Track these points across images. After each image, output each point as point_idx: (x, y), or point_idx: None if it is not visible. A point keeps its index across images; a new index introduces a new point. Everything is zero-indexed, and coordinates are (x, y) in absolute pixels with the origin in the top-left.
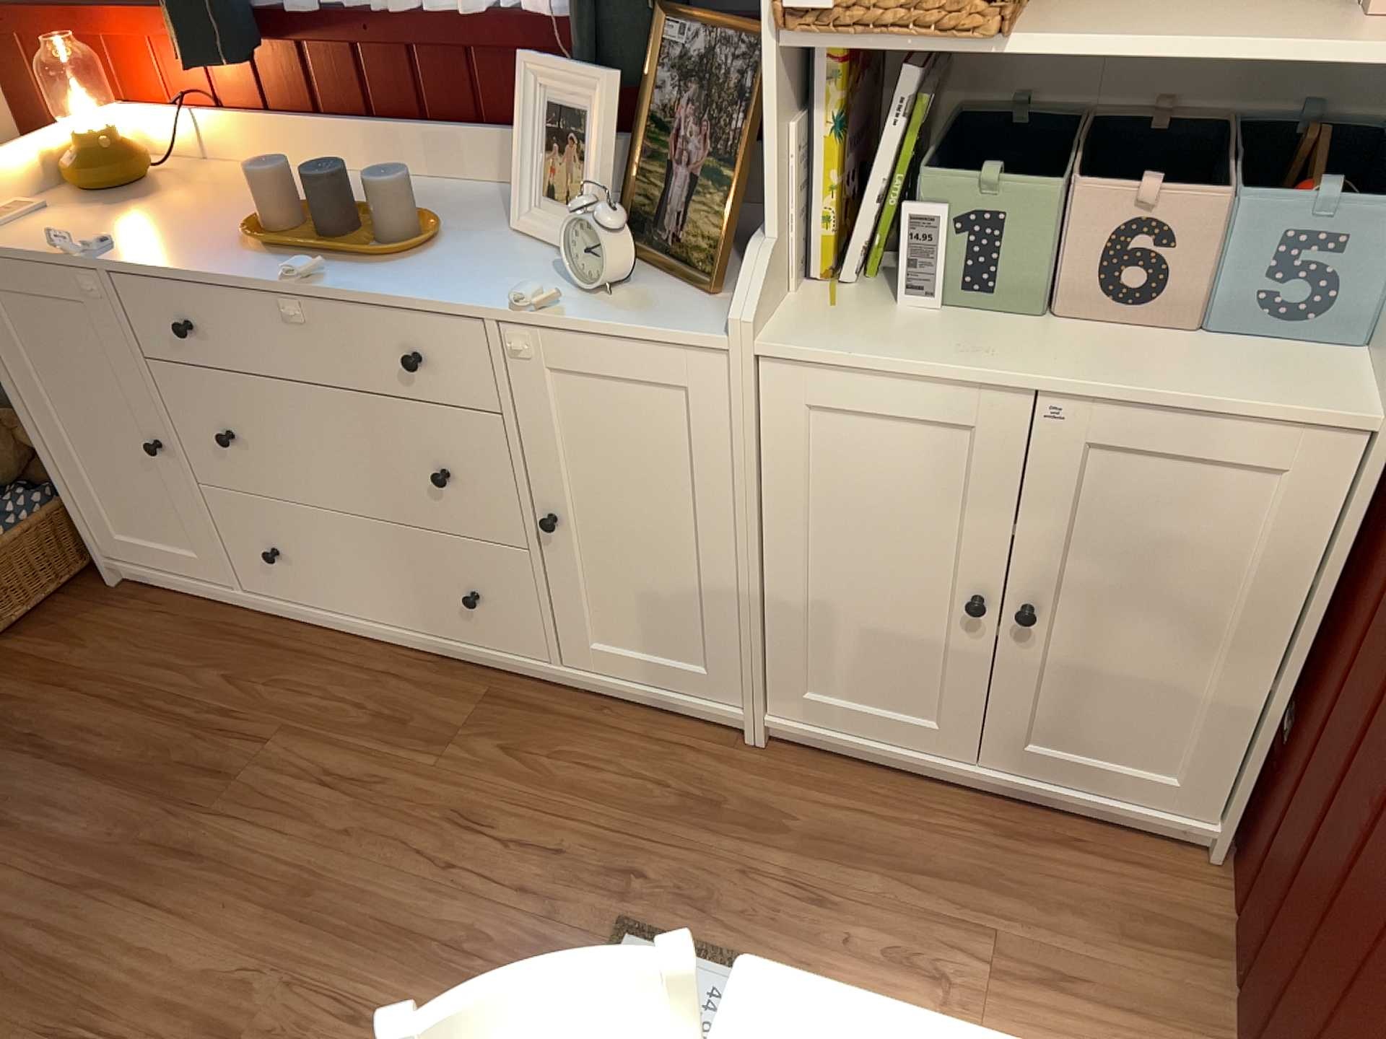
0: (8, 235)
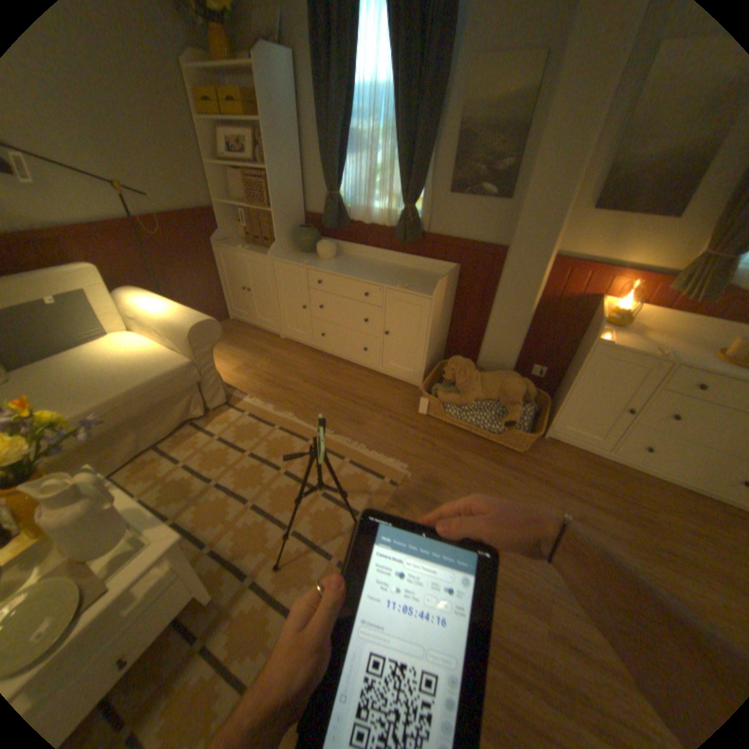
0: (619, 342)
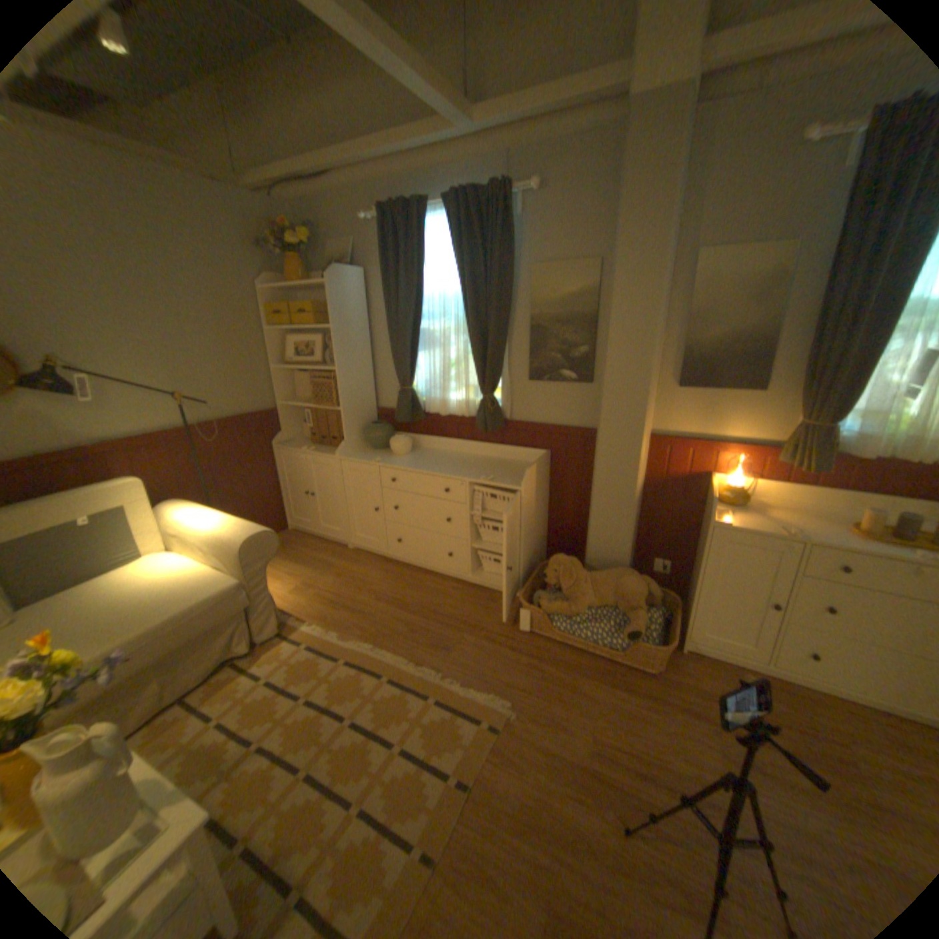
0: (738, 524)
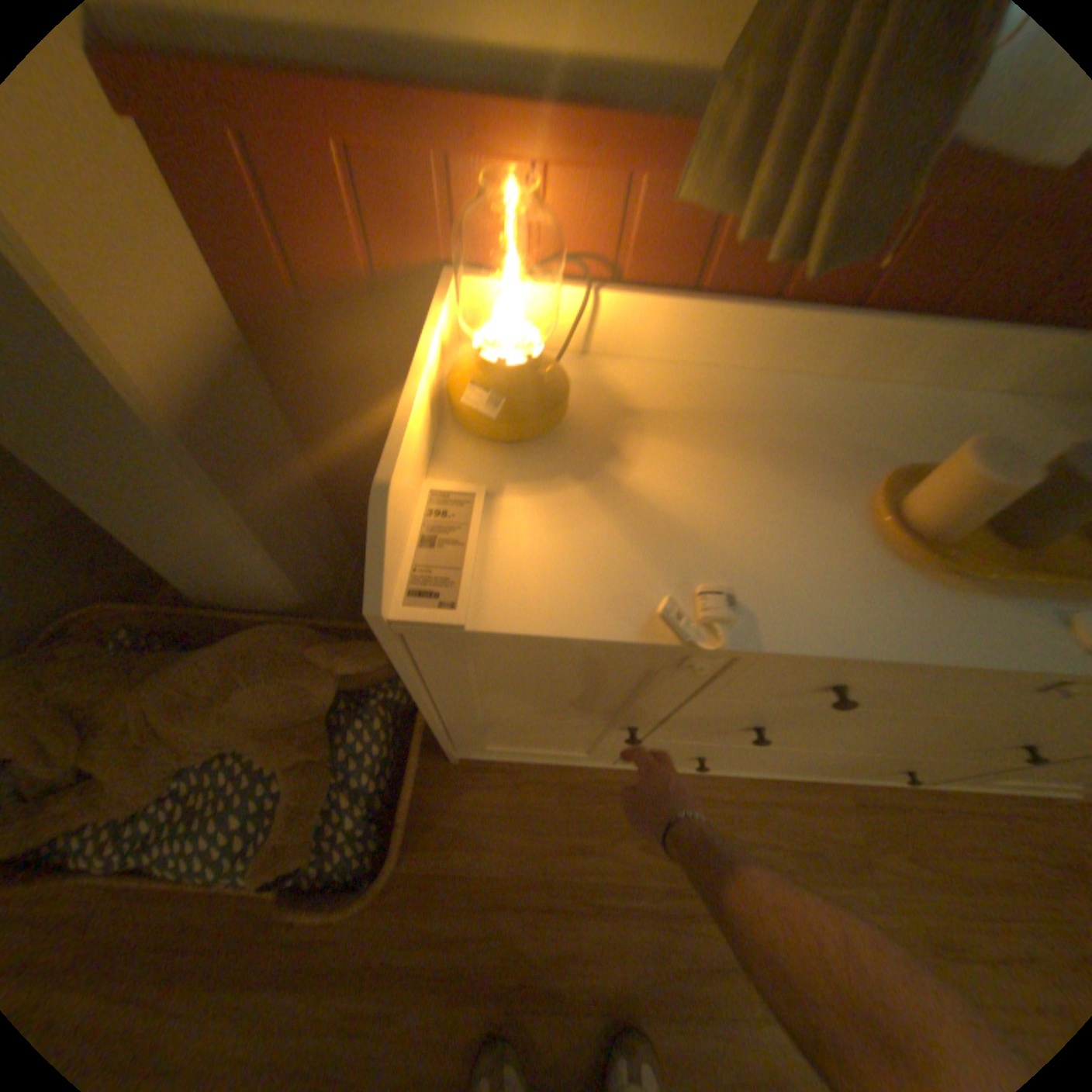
0: (504, 583)
